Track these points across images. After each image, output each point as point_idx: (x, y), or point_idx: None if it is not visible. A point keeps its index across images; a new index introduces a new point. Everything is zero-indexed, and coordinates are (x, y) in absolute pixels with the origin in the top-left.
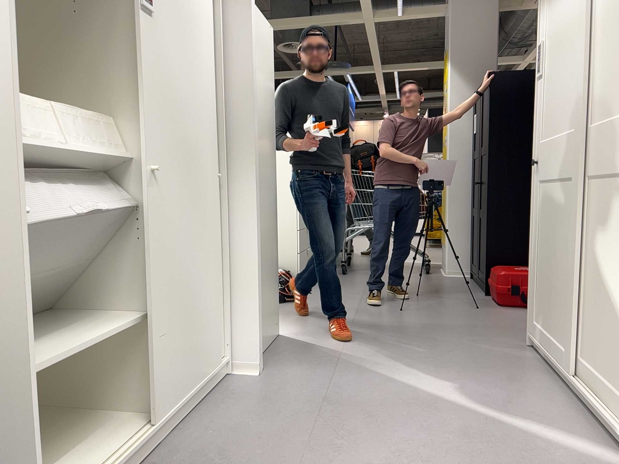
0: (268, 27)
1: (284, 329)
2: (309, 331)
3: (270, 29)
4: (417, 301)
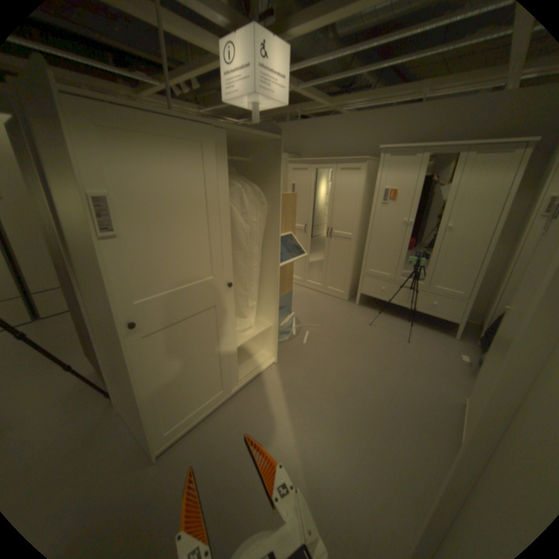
0: None
1: None
2: None
3: None
4: None
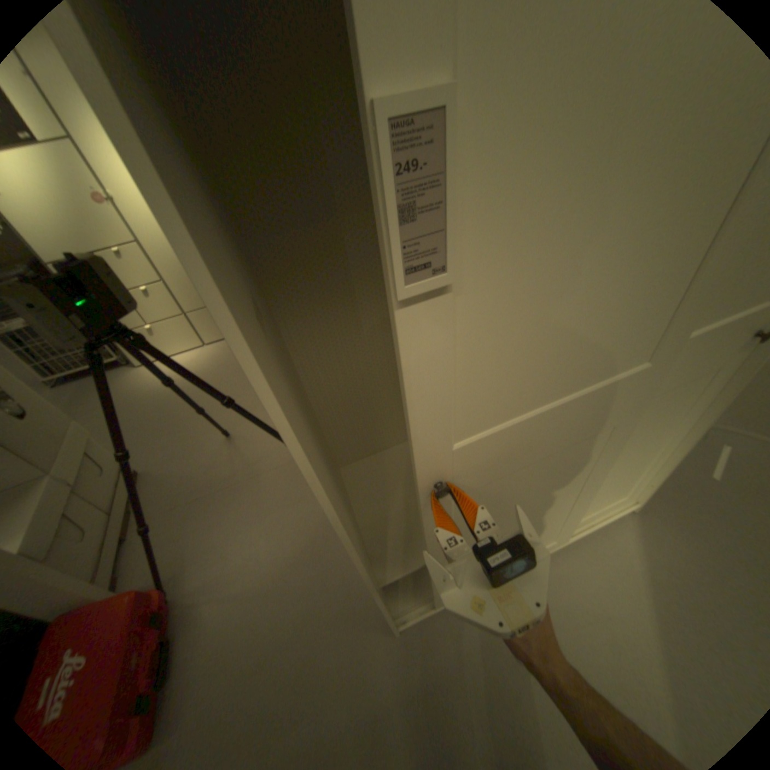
0: None
1: None
2: None
3: None
4: None
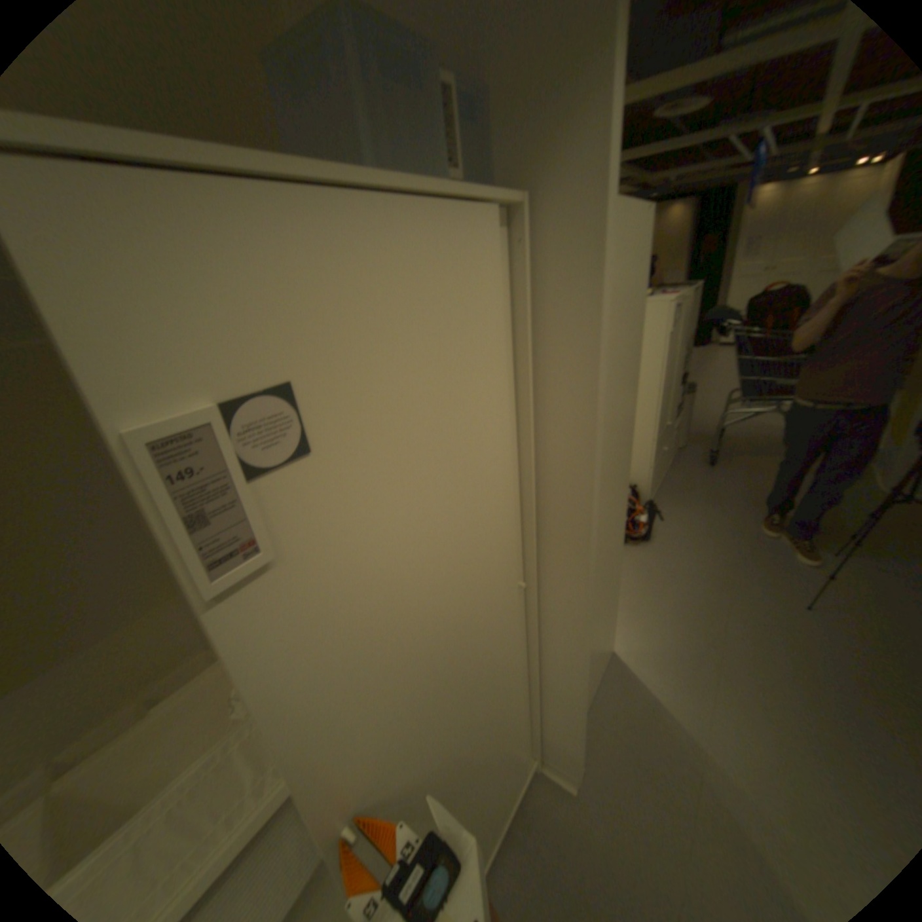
0: (645, 210)
1: (622, 637)
2: (657, 654)
3: (647, 211)
4: (839, 585)
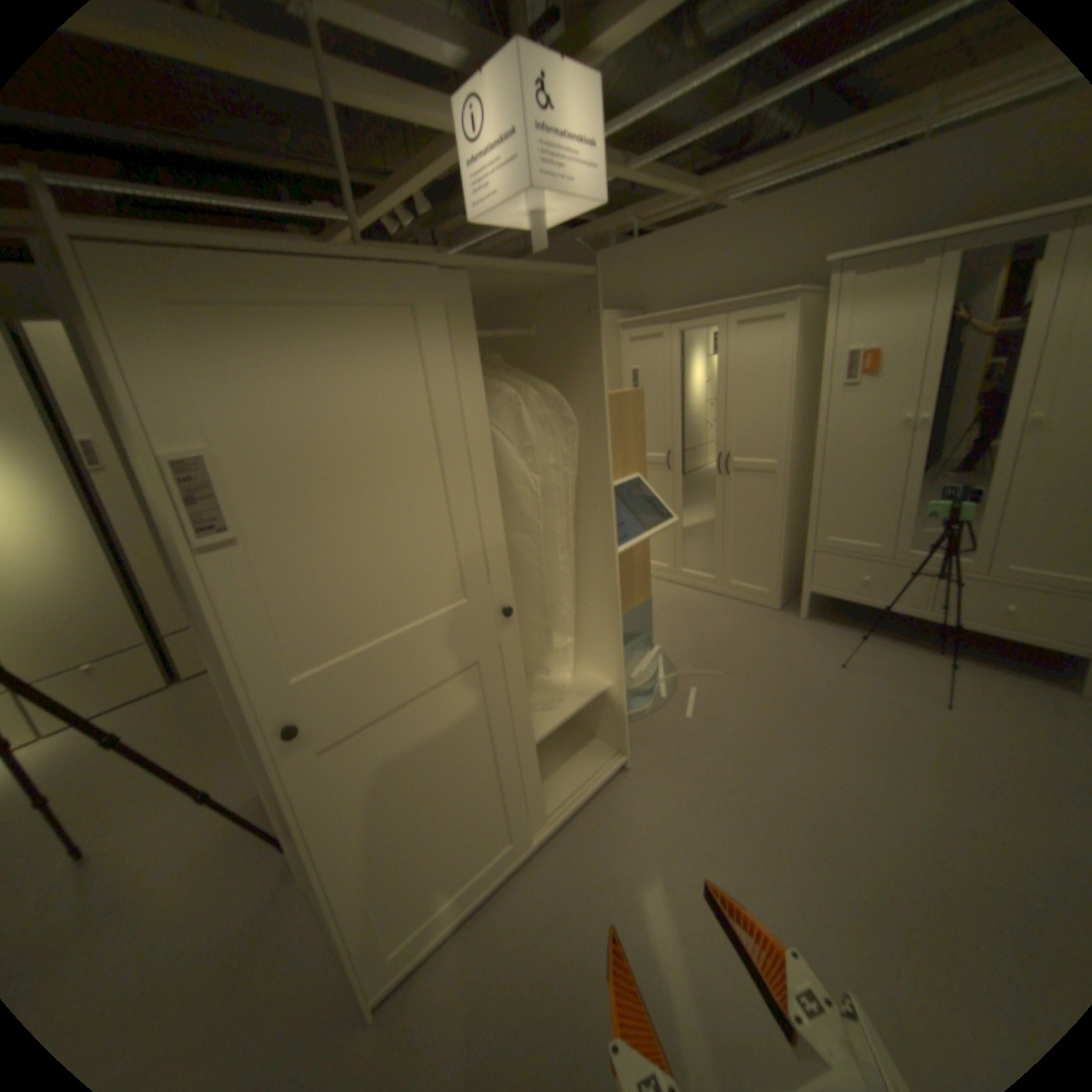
0: None
1: None
2: None
3: None
4: None
